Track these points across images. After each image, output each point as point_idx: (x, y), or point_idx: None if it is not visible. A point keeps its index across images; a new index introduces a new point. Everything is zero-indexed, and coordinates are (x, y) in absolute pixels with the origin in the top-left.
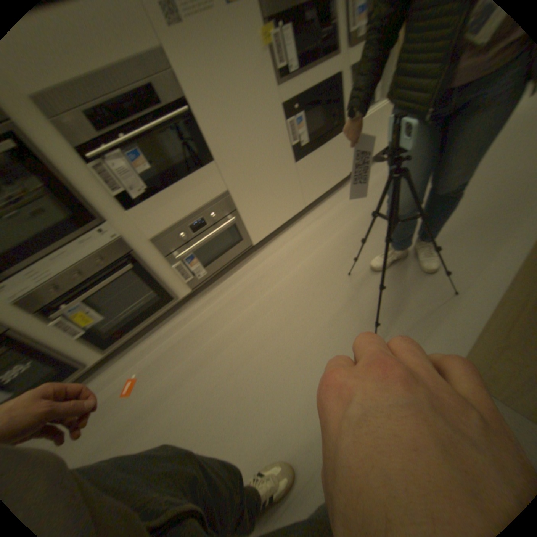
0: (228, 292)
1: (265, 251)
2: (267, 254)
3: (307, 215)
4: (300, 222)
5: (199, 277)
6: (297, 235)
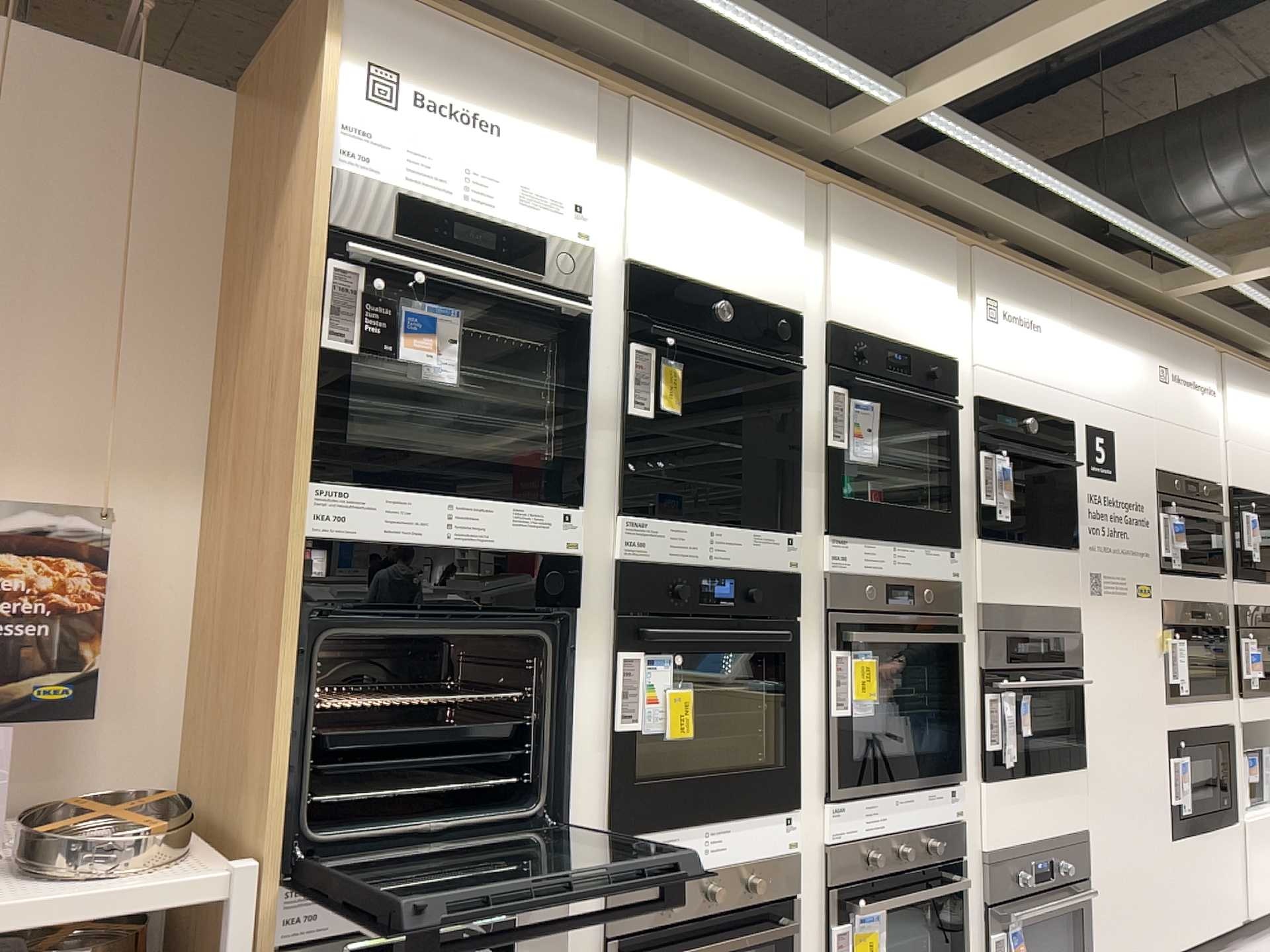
0: None
1: None
2: None
3: None
4: None
5: None
6: None
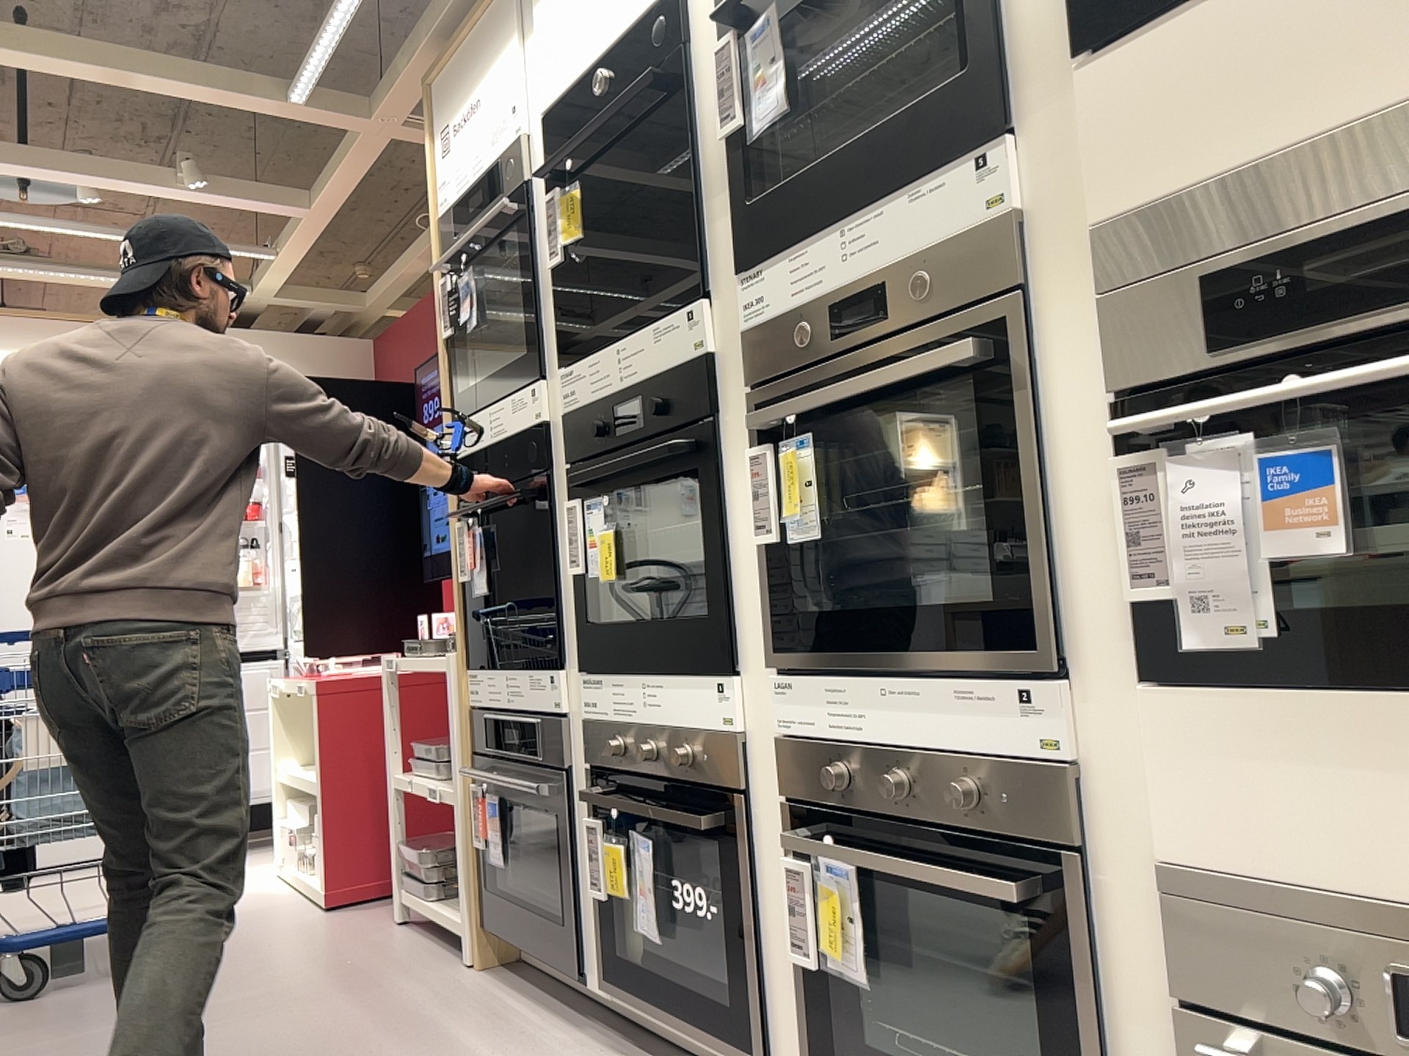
0: None
1: None
2: None
3: None
4: None
5: None
6: None
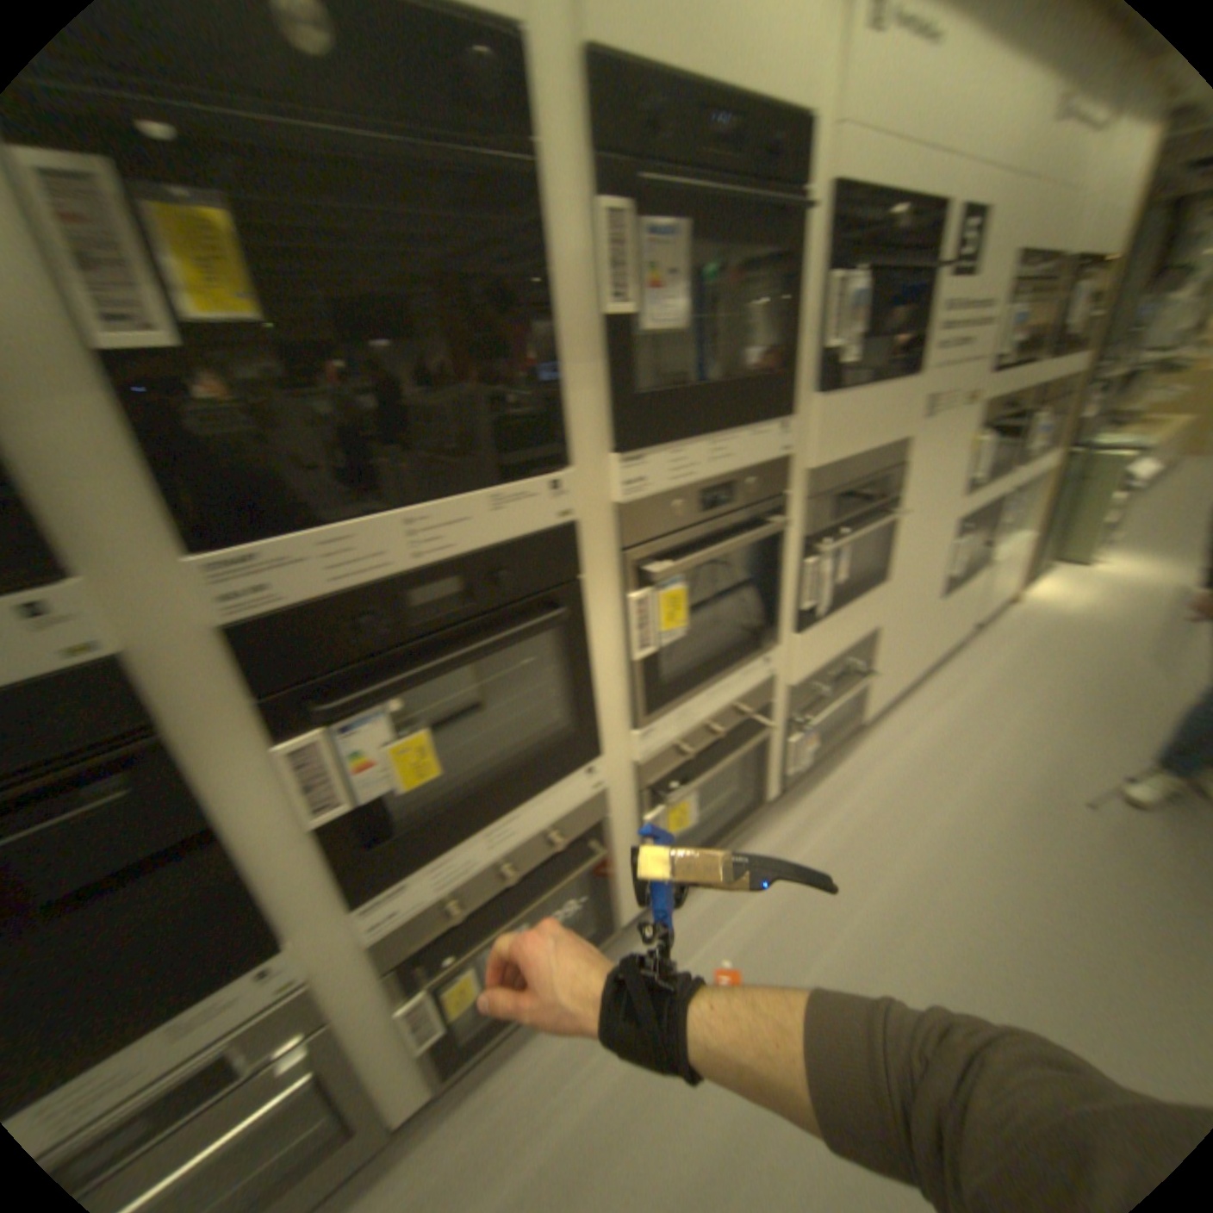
0: (844, 811)
1: (875, 743)
2: (884, 750)
3: (922, 691)
4: (915, 702)
5: (800, 771)
6: (926, 725)
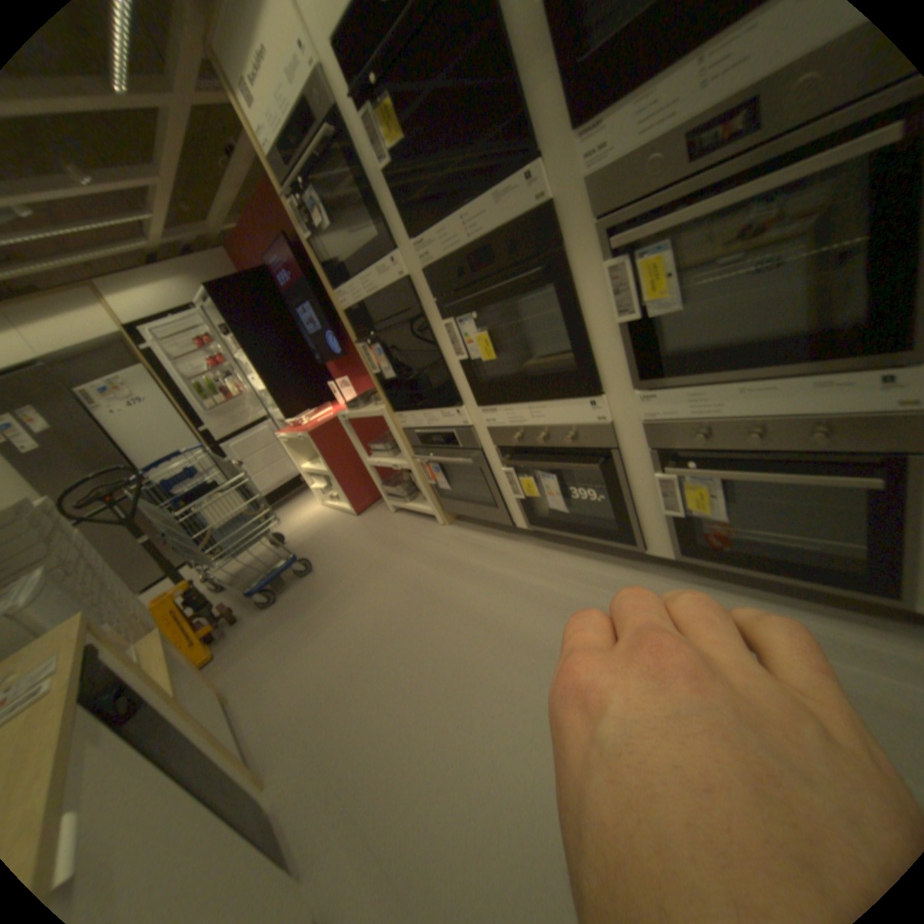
0: None
1: None
2: None
3: None
4: None
5: None
6: None
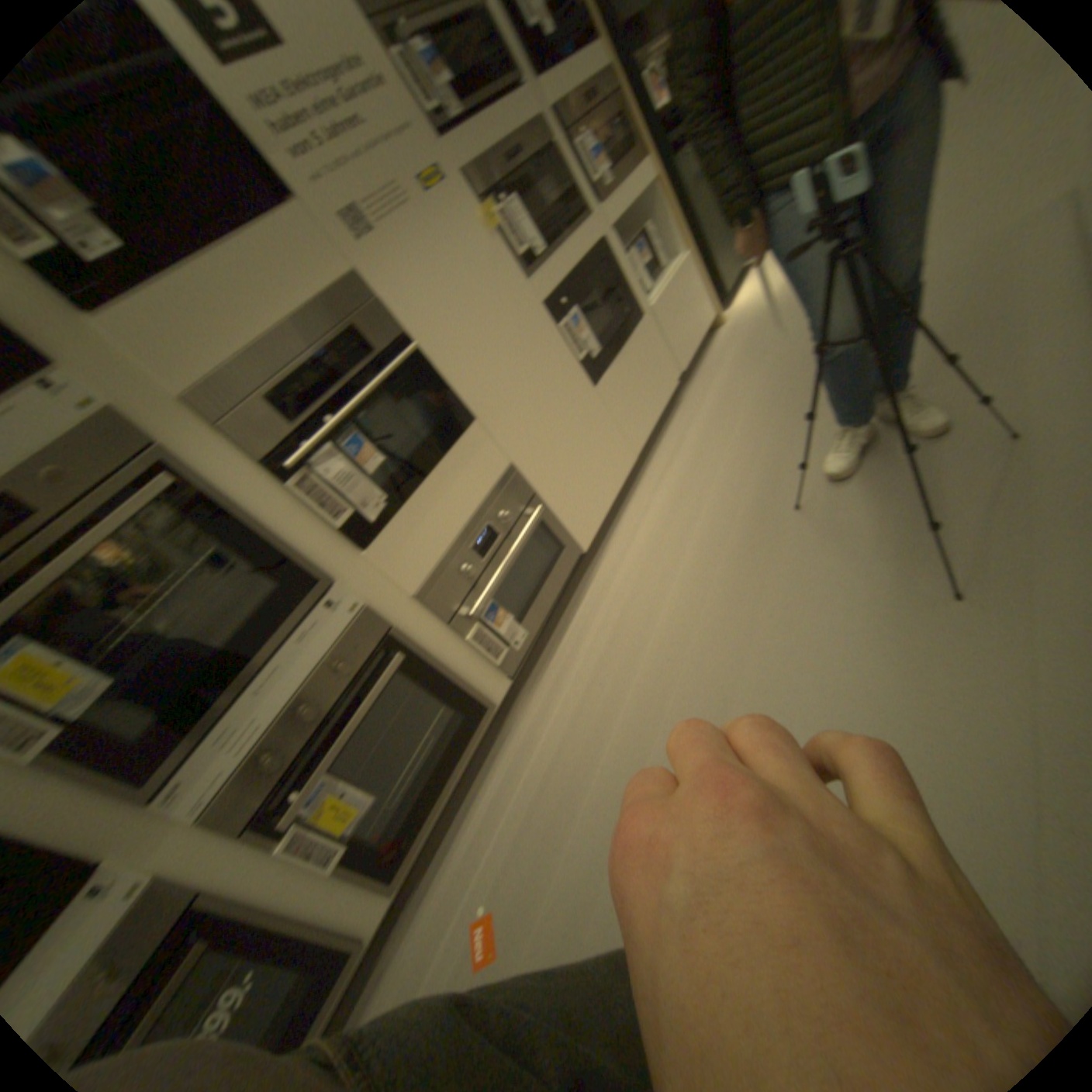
0: (587, 649)
1: (612, 553)
2: (620, 555)
3: (651, 467)
4: (645, 483)
5: (521, 643)
6: (655, 502)
